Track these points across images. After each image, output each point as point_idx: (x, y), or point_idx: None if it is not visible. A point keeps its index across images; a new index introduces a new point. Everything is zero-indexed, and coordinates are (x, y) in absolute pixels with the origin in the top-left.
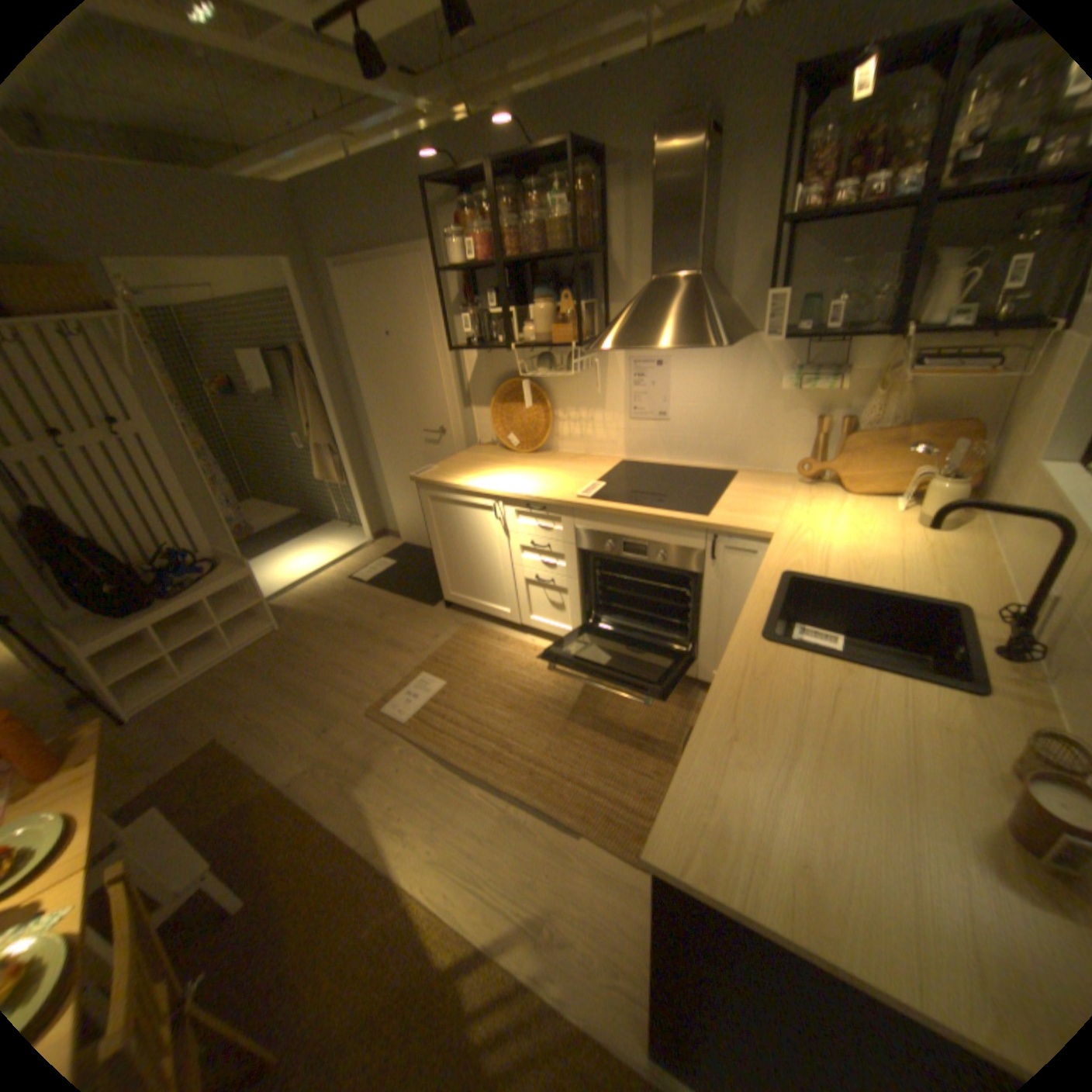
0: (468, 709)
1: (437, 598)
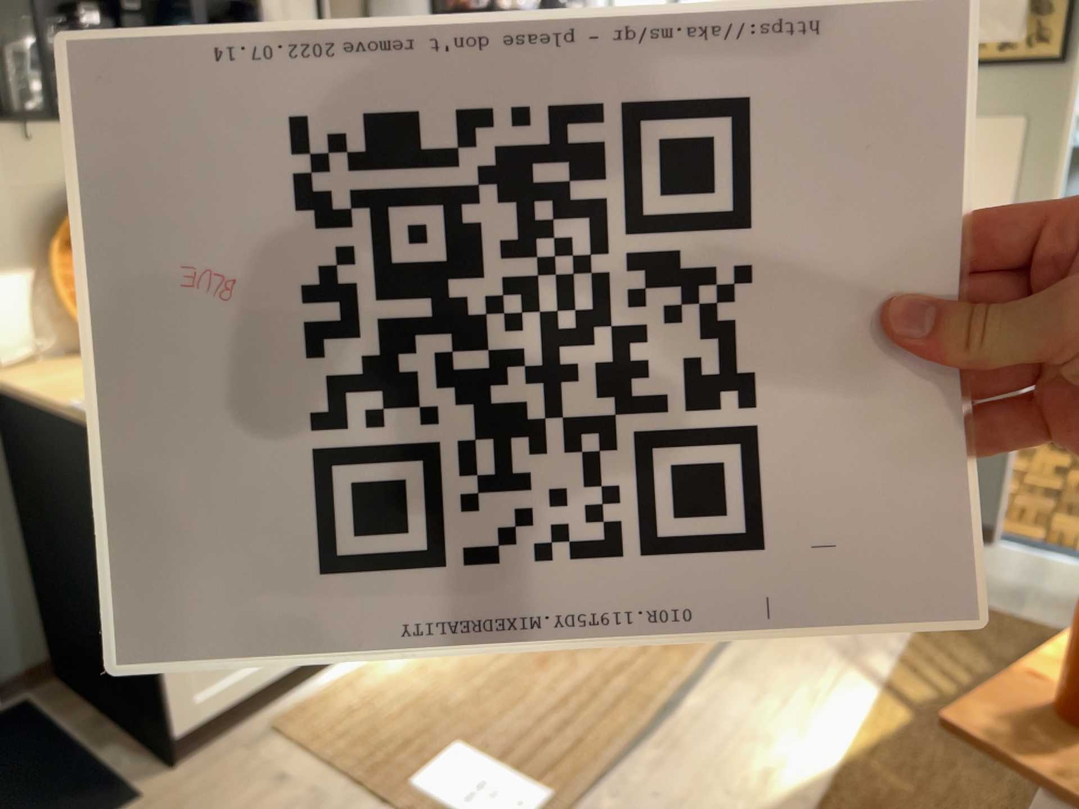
0: (536, 712)
1: (107, 792)
